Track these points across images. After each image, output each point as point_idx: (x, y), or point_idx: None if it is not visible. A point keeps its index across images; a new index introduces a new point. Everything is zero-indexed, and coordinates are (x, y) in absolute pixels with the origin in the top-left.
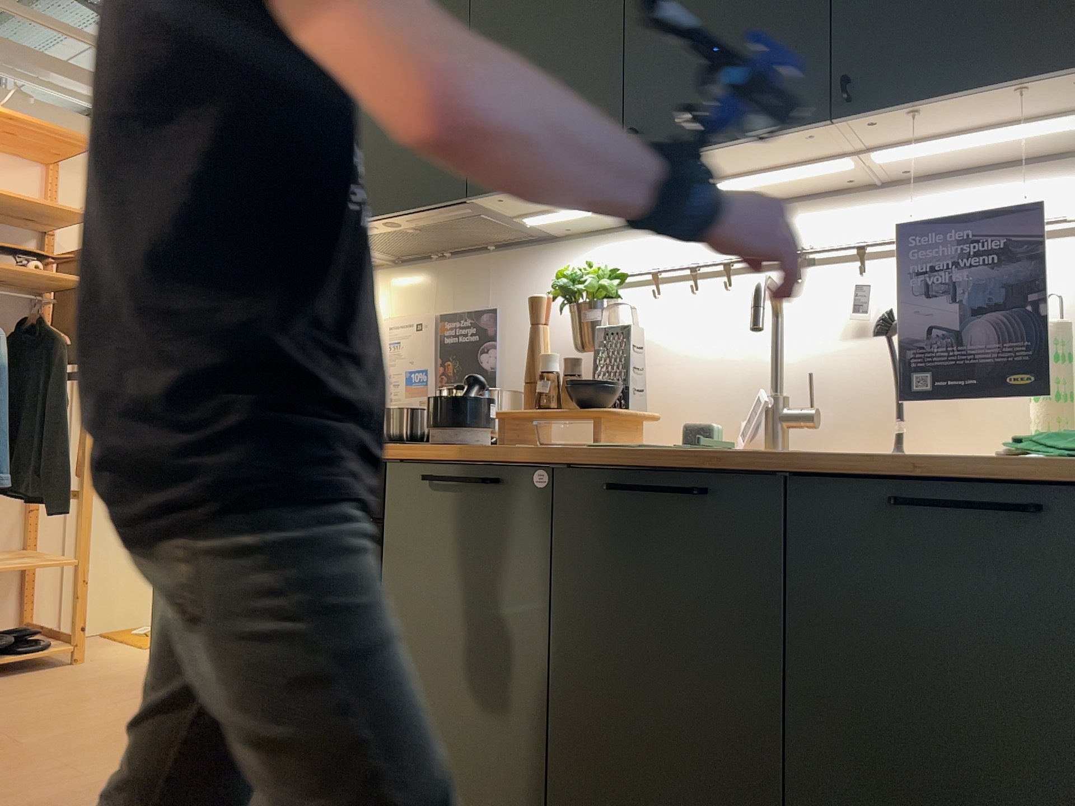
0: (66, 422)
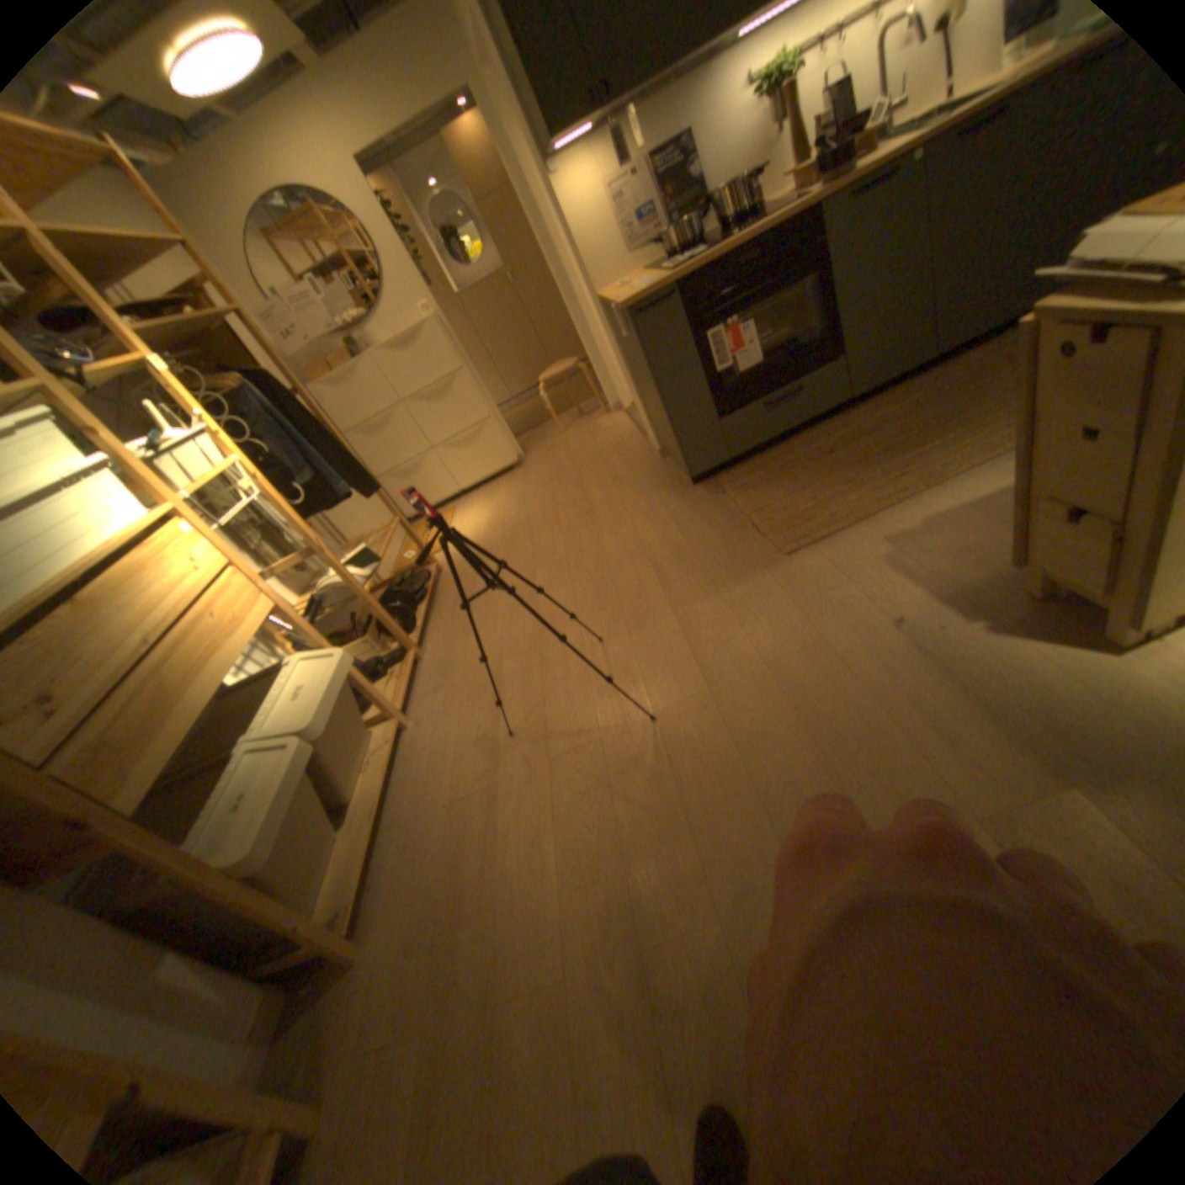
0: (323, 430)
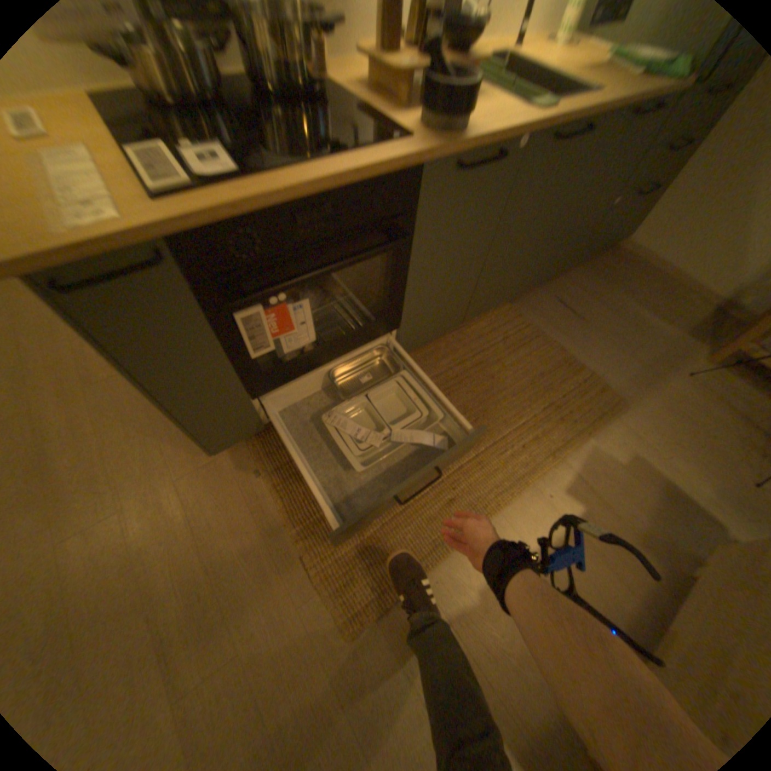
0: None
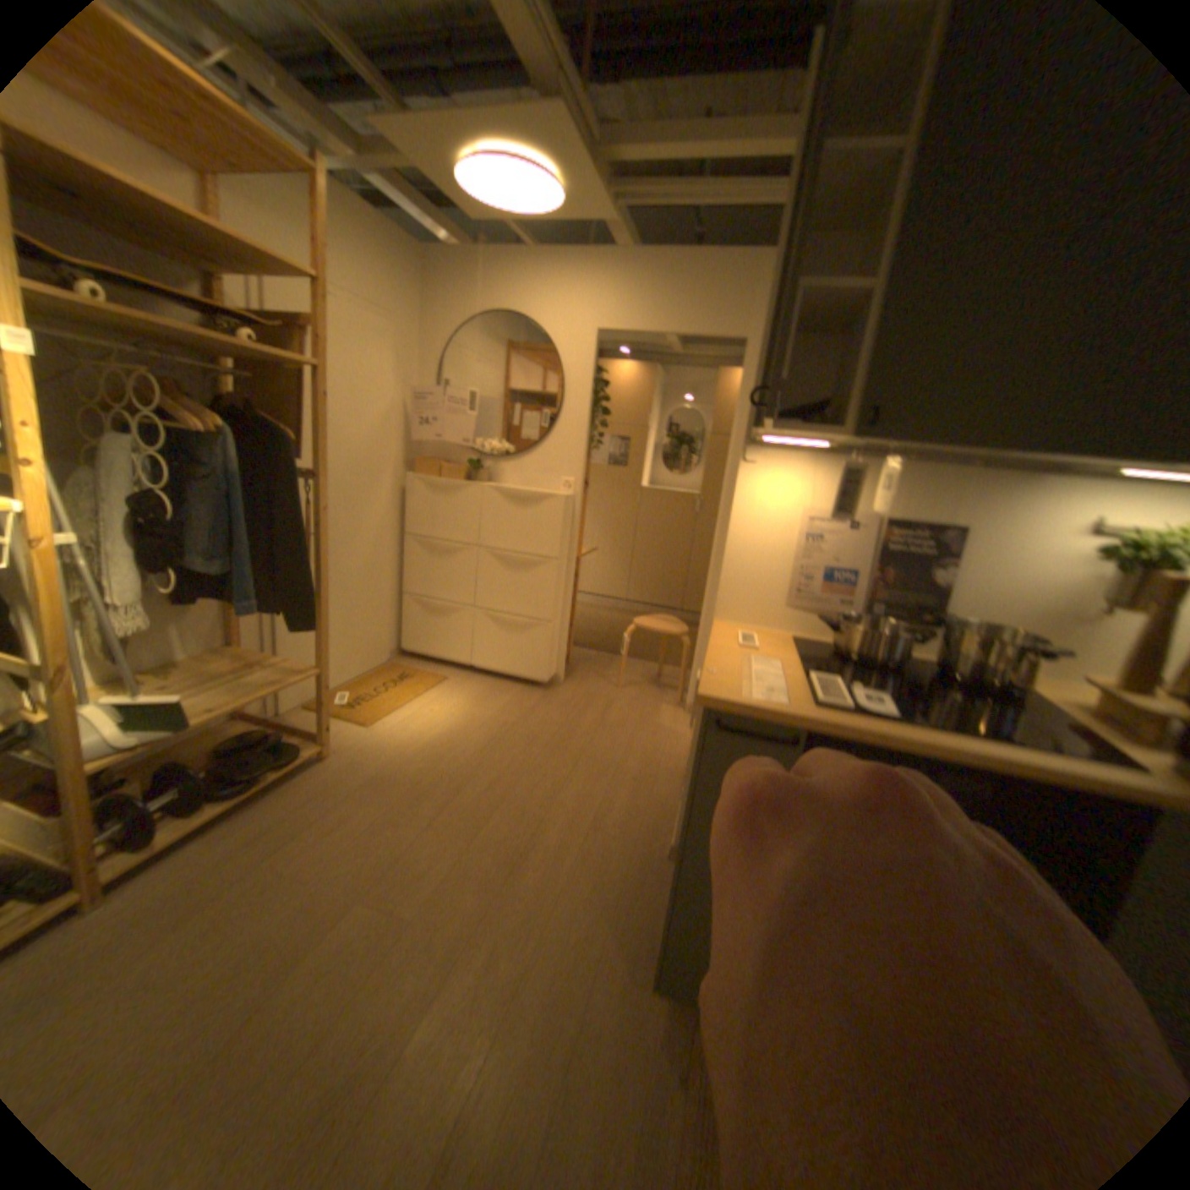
0: (302, 536)
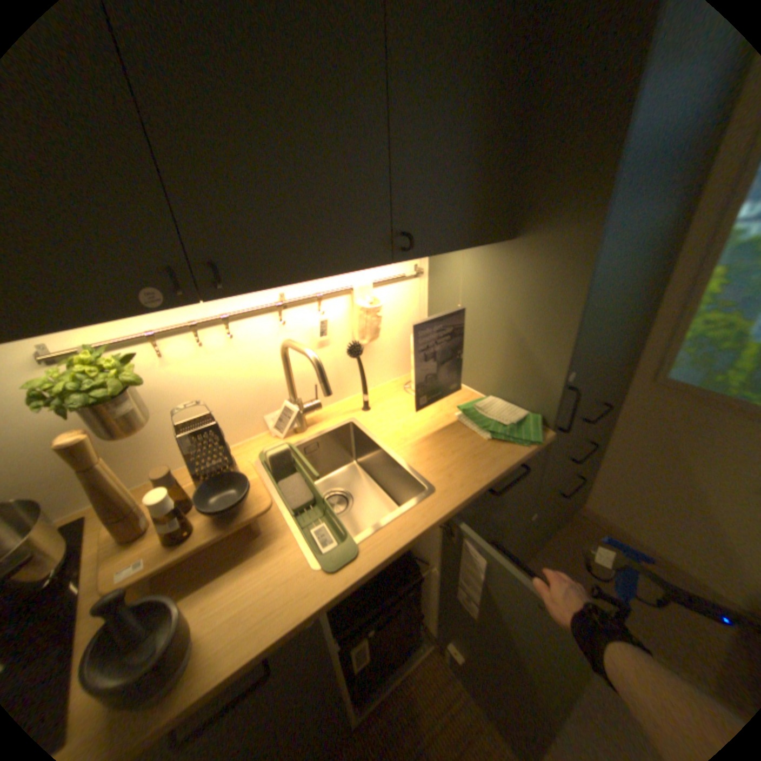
0: None
